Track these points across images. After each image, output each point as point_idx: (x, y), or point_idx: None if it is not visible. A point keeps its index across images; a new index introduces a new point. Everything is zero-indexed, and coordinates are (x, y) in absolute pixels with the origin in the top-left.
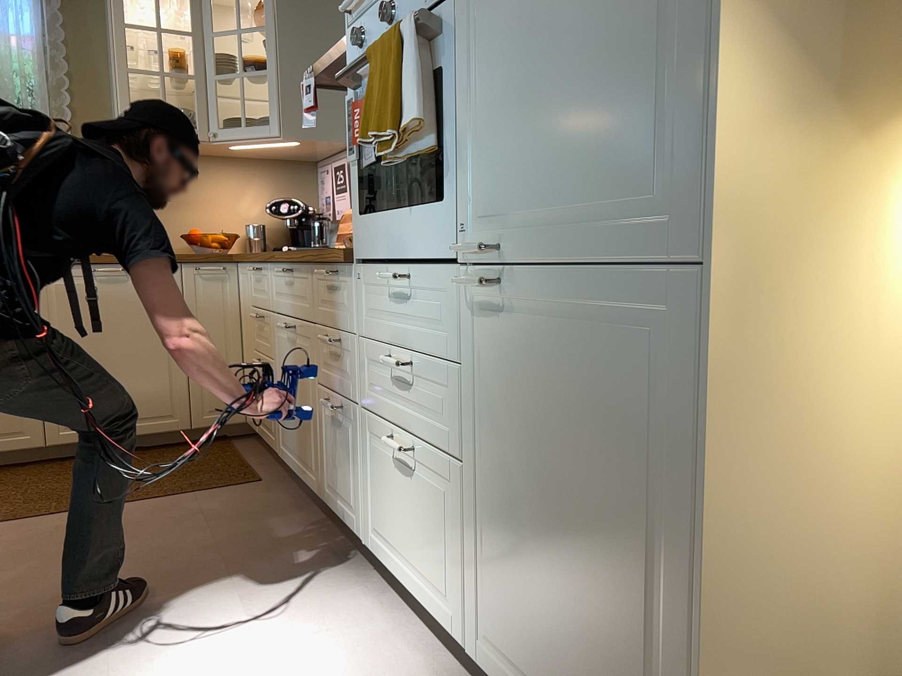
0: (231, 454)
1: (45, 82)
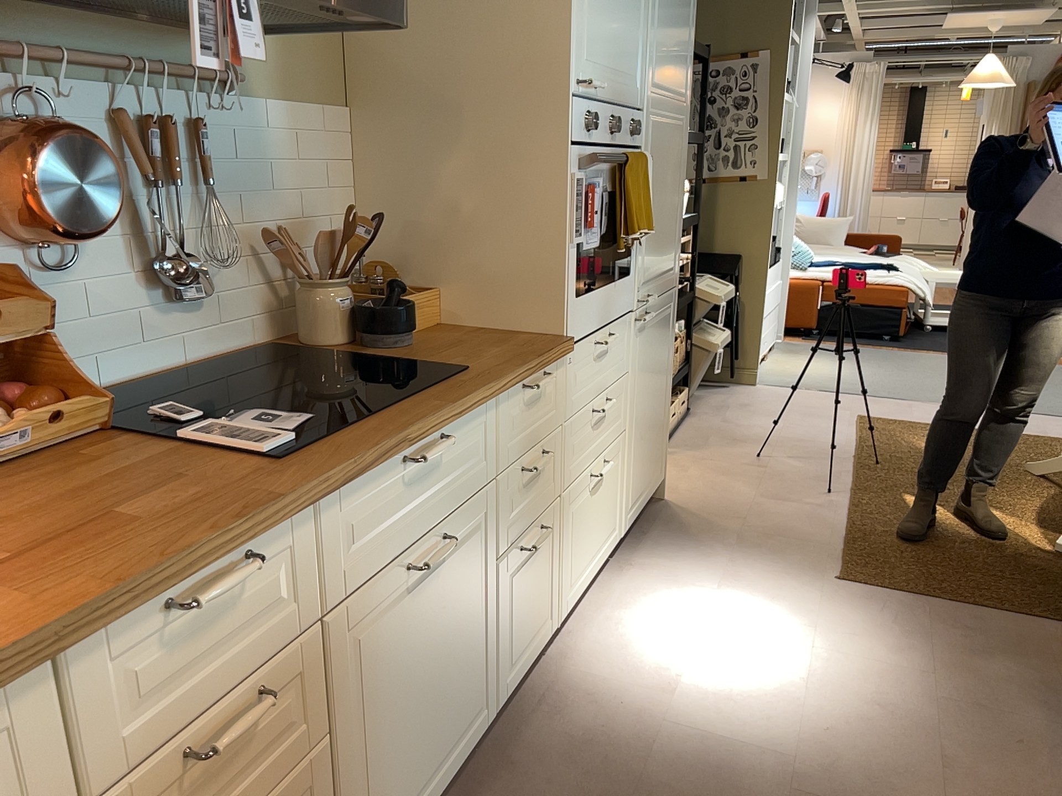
0: None
1: None
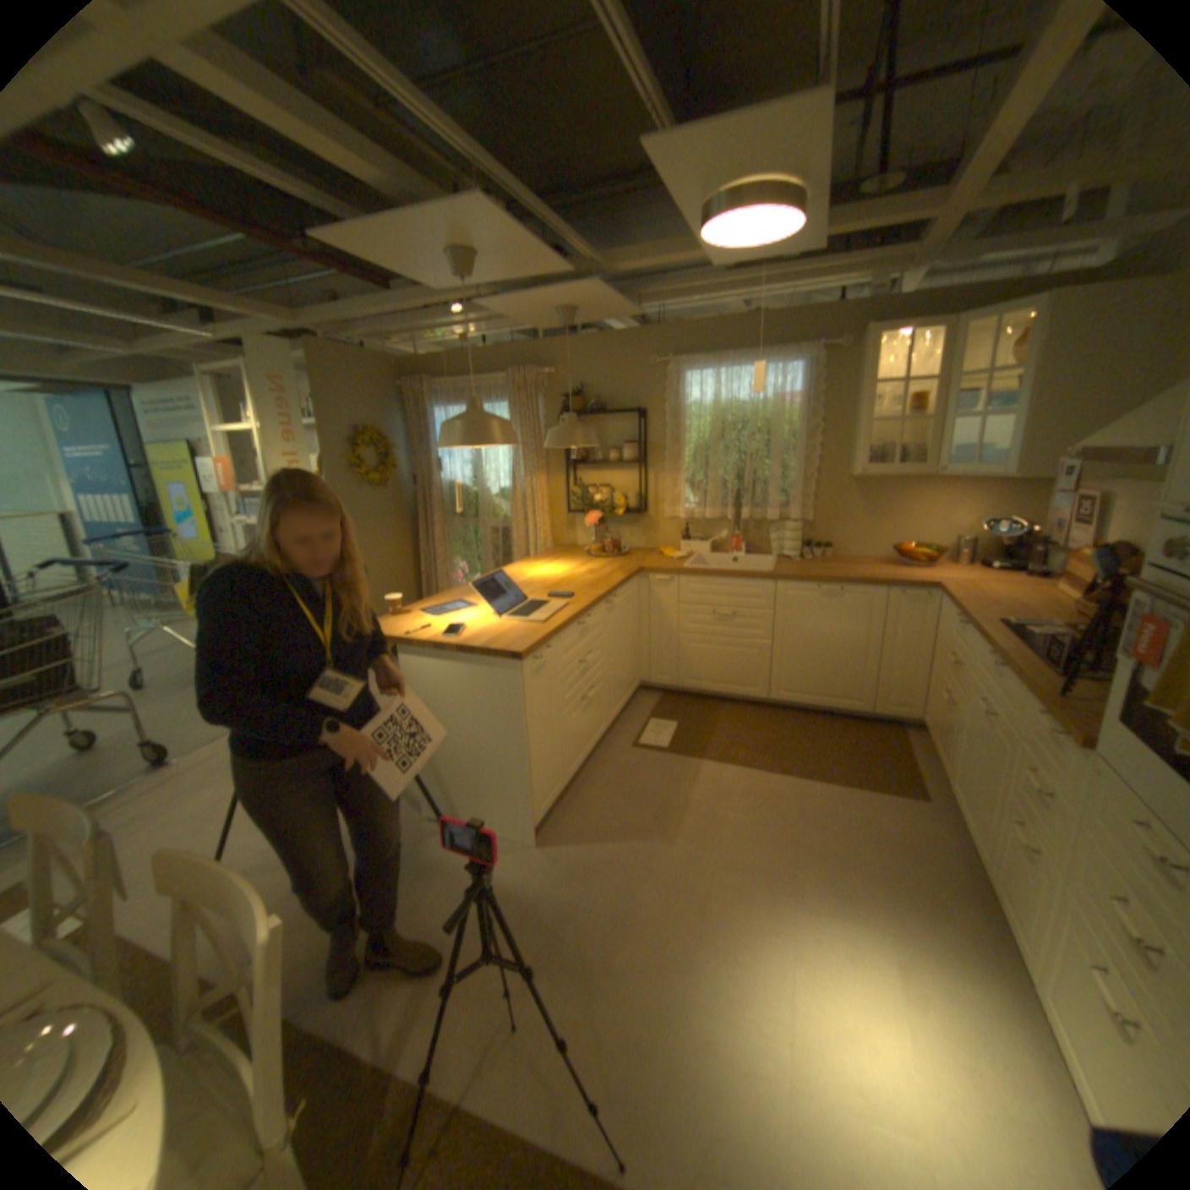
0: (905, 750)
1: (804, 429)
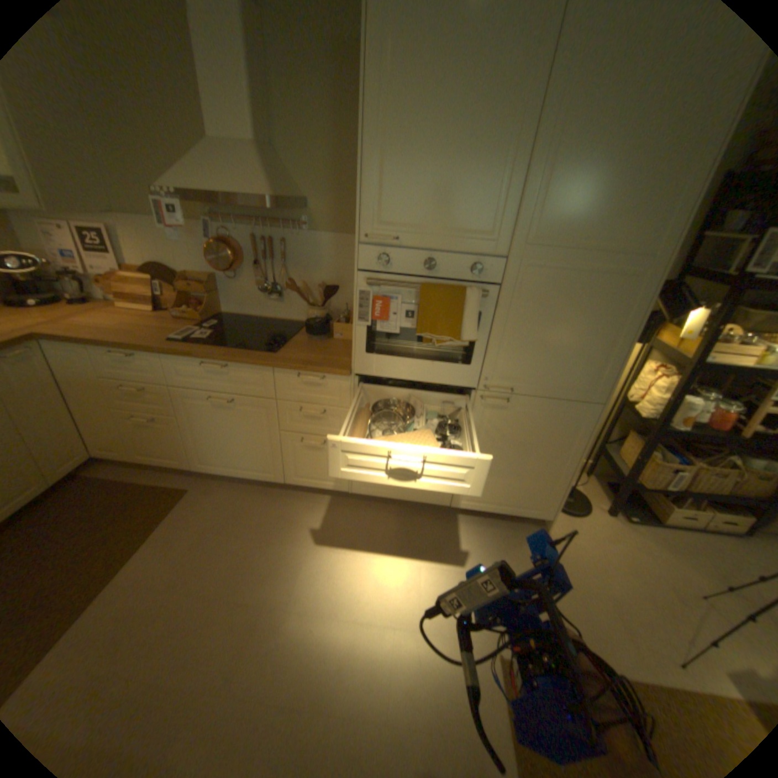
0: (111, 486)
1: None
